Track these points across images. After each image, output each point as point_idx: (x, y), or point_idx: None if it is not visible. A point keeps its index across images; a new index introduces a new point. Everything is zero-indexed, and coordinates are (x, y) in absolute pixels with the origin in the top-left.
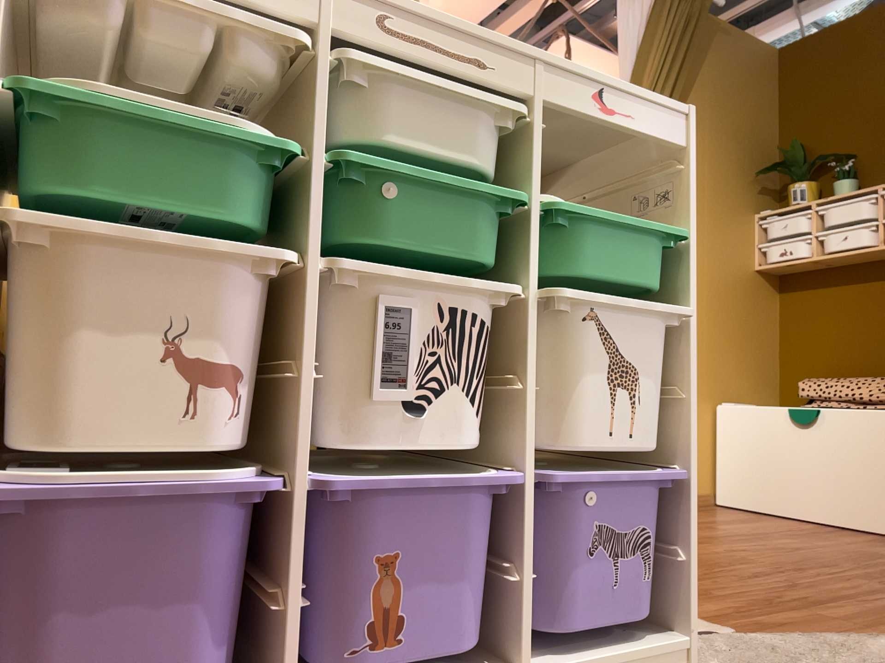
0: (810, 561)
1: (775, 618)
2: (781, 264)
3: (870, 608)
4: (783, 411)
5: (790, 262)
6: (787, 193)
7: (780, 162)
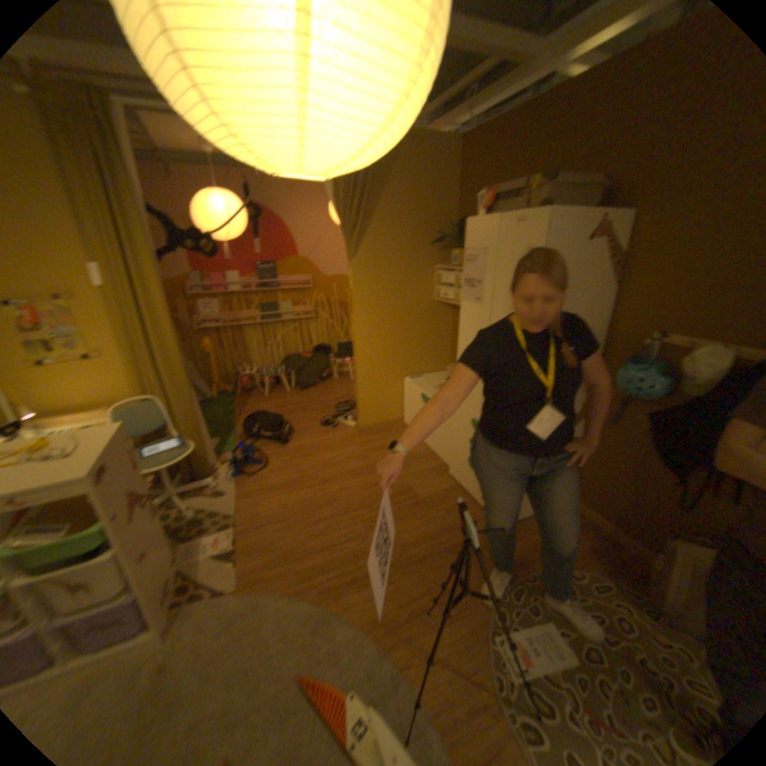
0: (360, 508)
1: (266, 580)
2: (445, 302)
3: (321, 567)
4: (419, 397)
5: (448, 303)
6: (452, 256)
7: (452, 231)
